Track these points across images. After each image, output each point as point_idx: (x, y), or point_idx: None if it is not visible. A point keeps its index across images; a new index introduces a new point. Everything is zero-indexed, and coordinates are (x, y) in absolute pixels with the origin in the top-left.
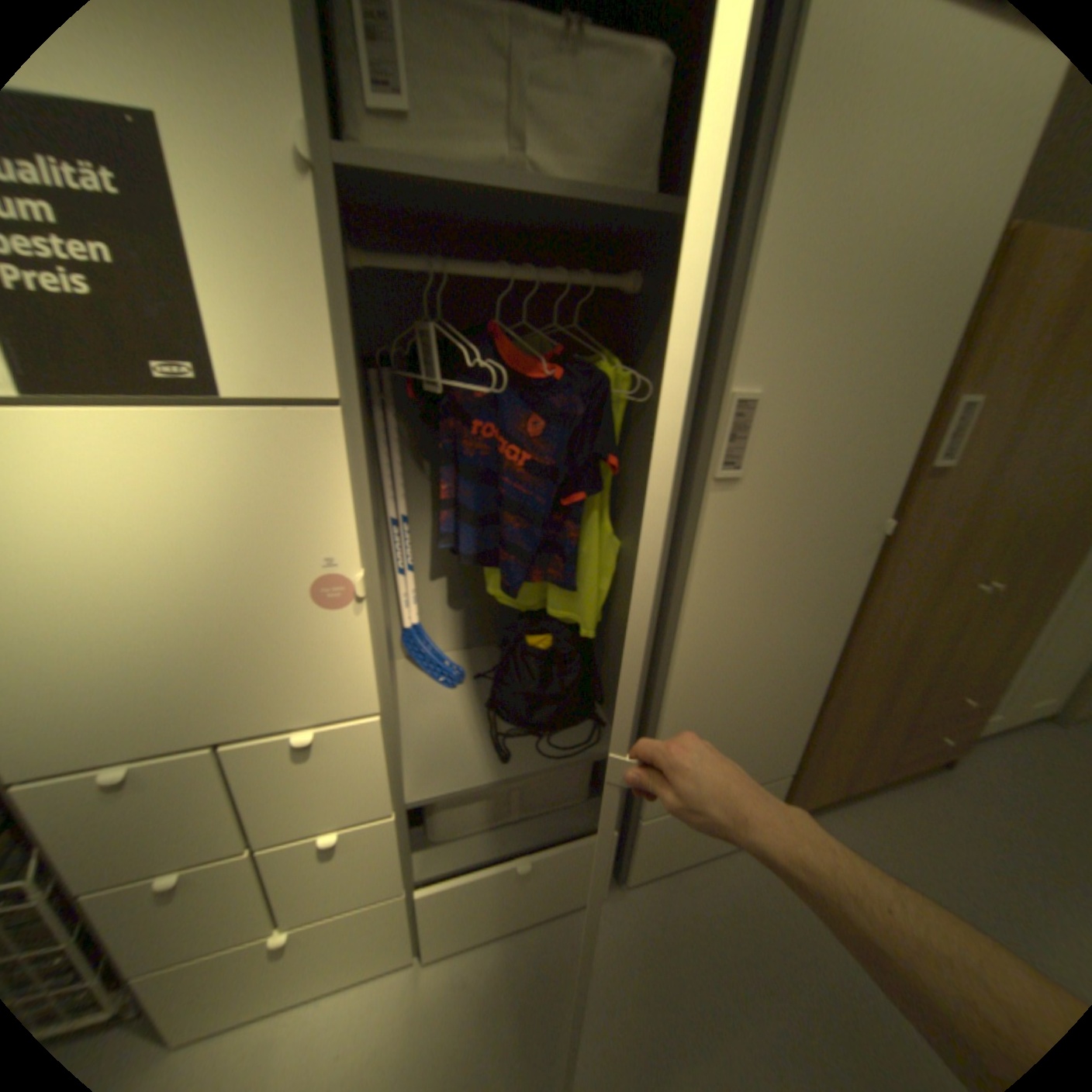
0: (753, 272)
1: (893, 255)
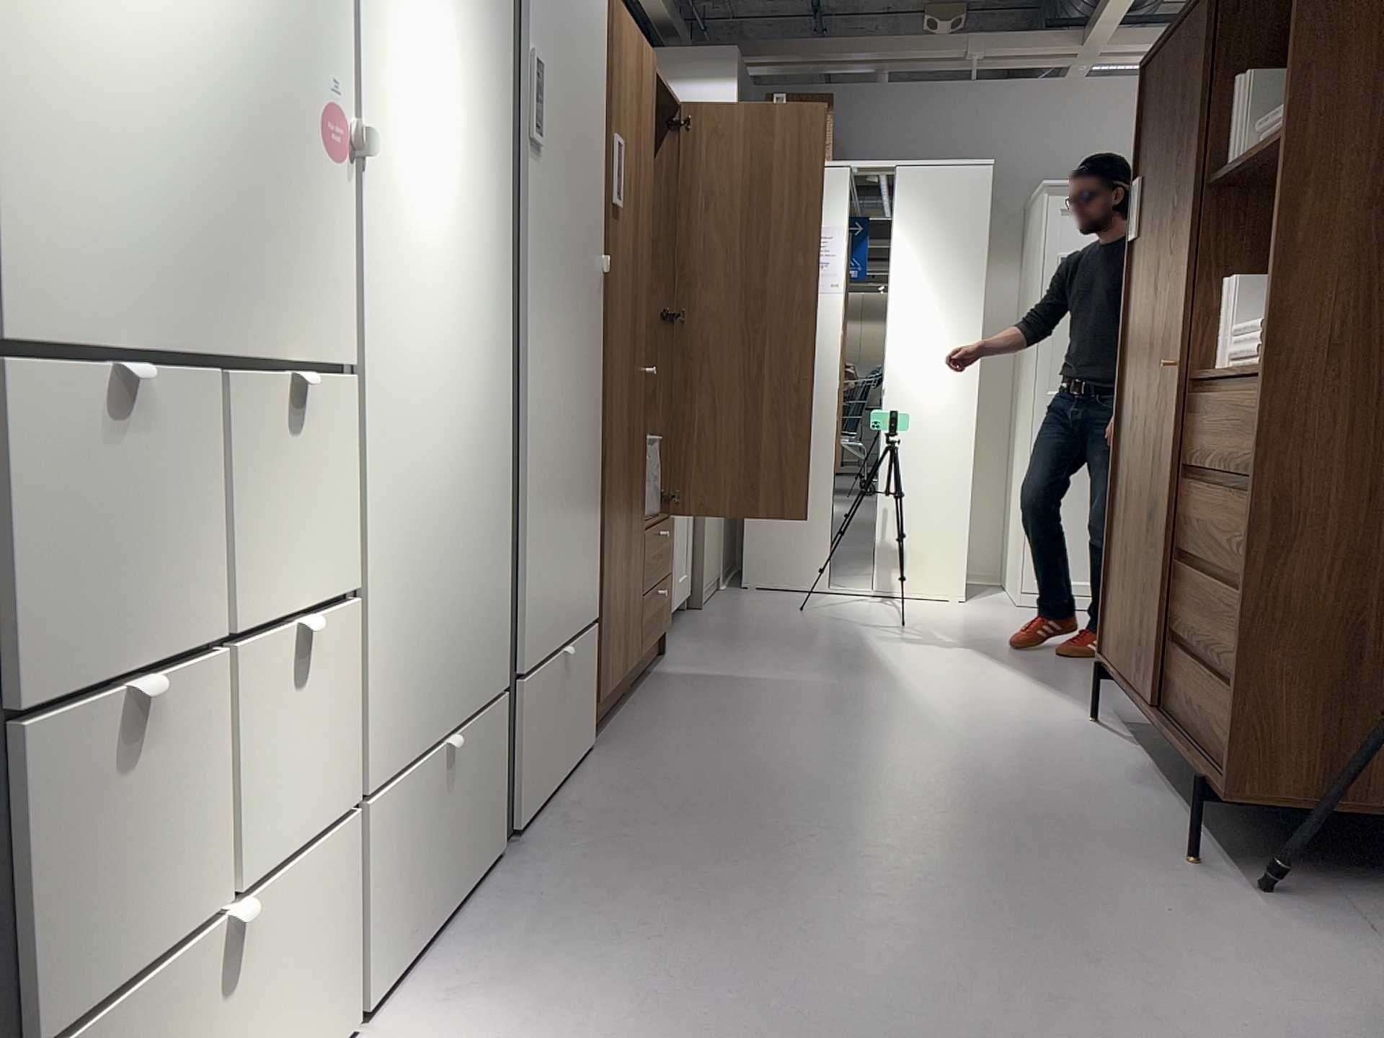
0: None
1: None
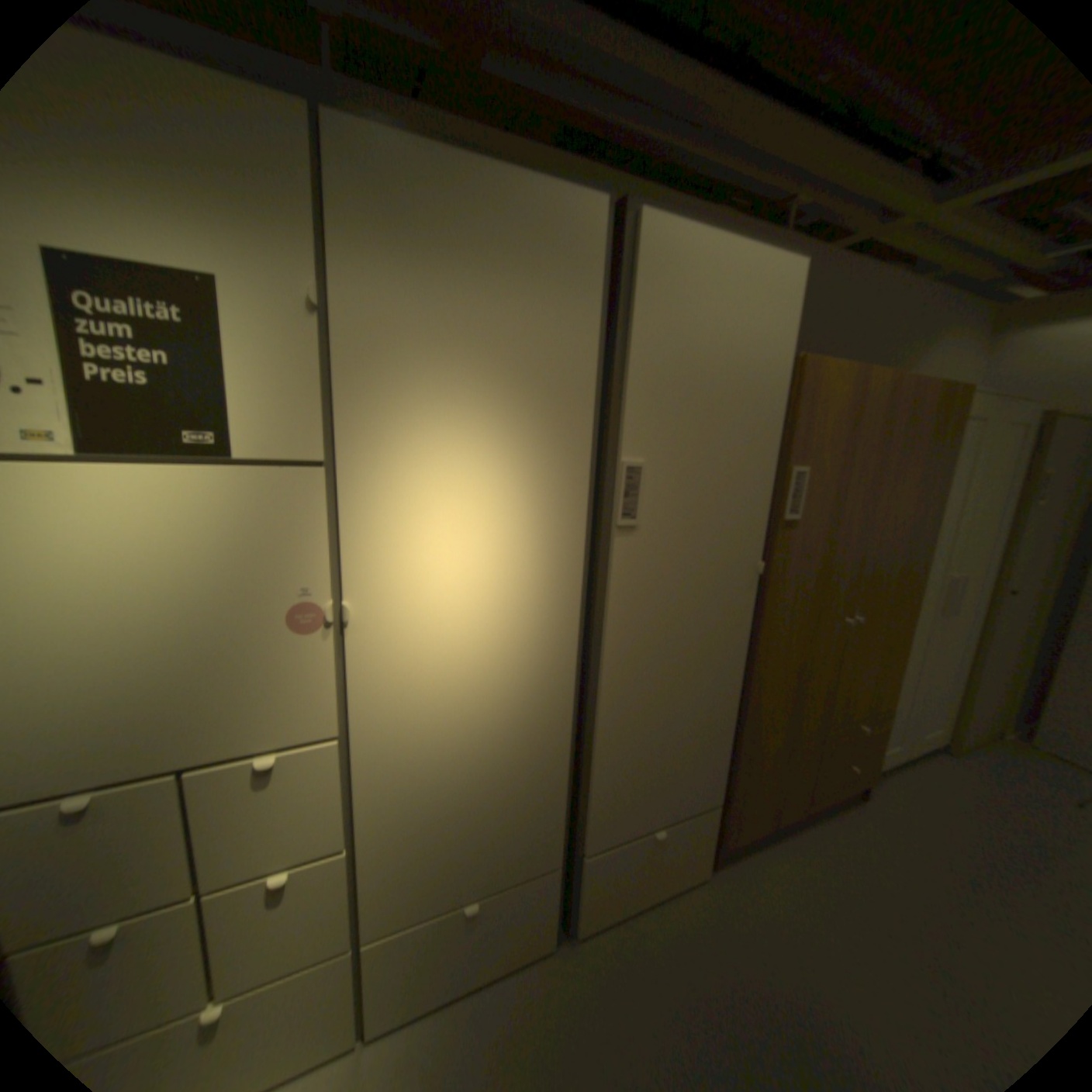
0: (628, 380)
1: (723, 372)
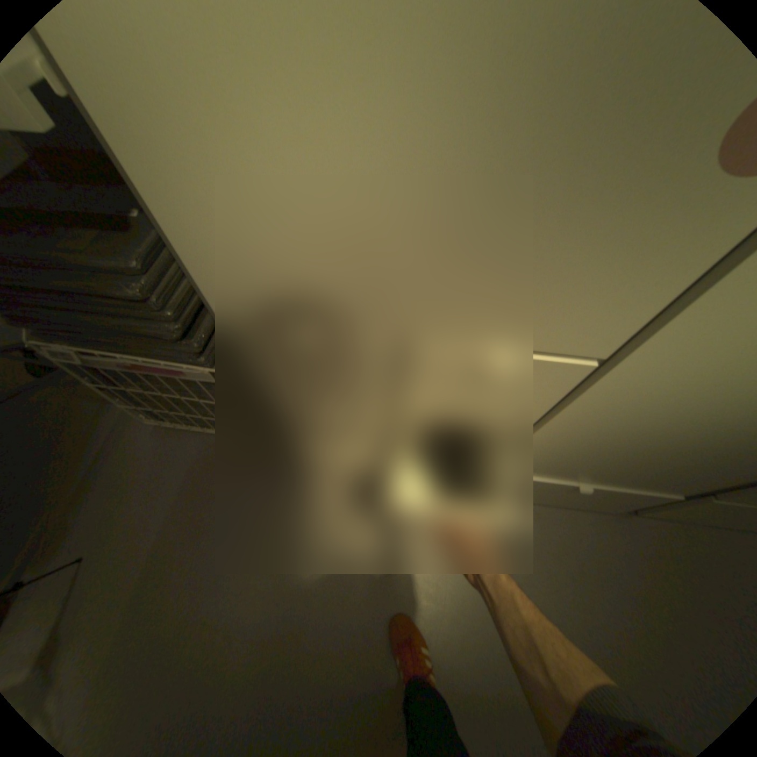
0: None
1: None
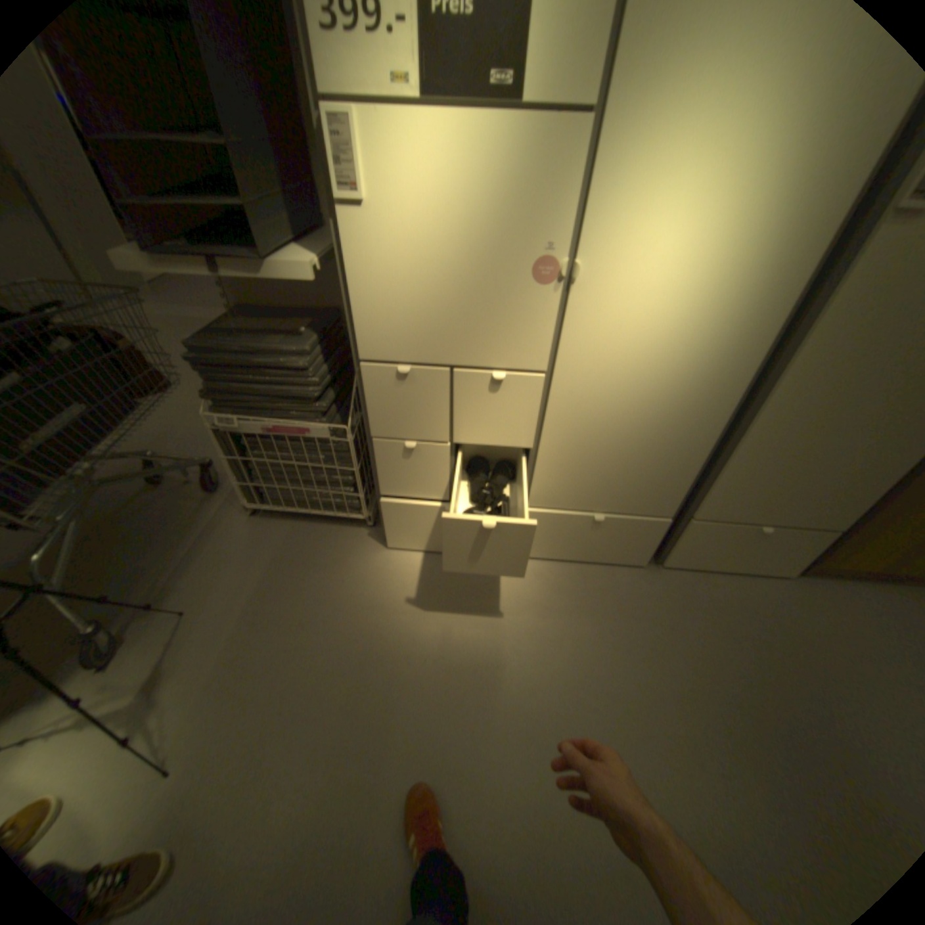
0: None
1: None
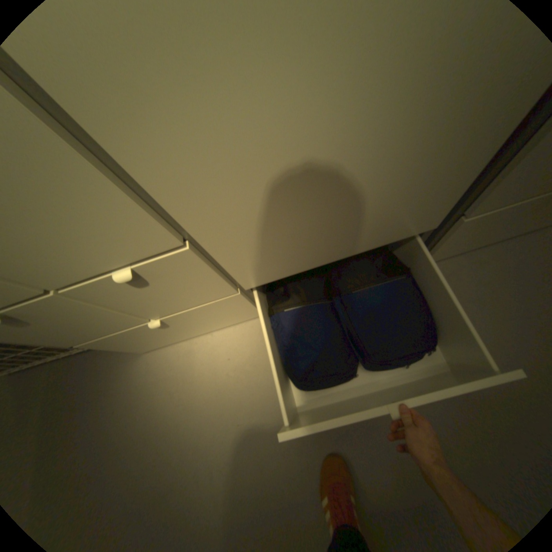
0: None
1: None
